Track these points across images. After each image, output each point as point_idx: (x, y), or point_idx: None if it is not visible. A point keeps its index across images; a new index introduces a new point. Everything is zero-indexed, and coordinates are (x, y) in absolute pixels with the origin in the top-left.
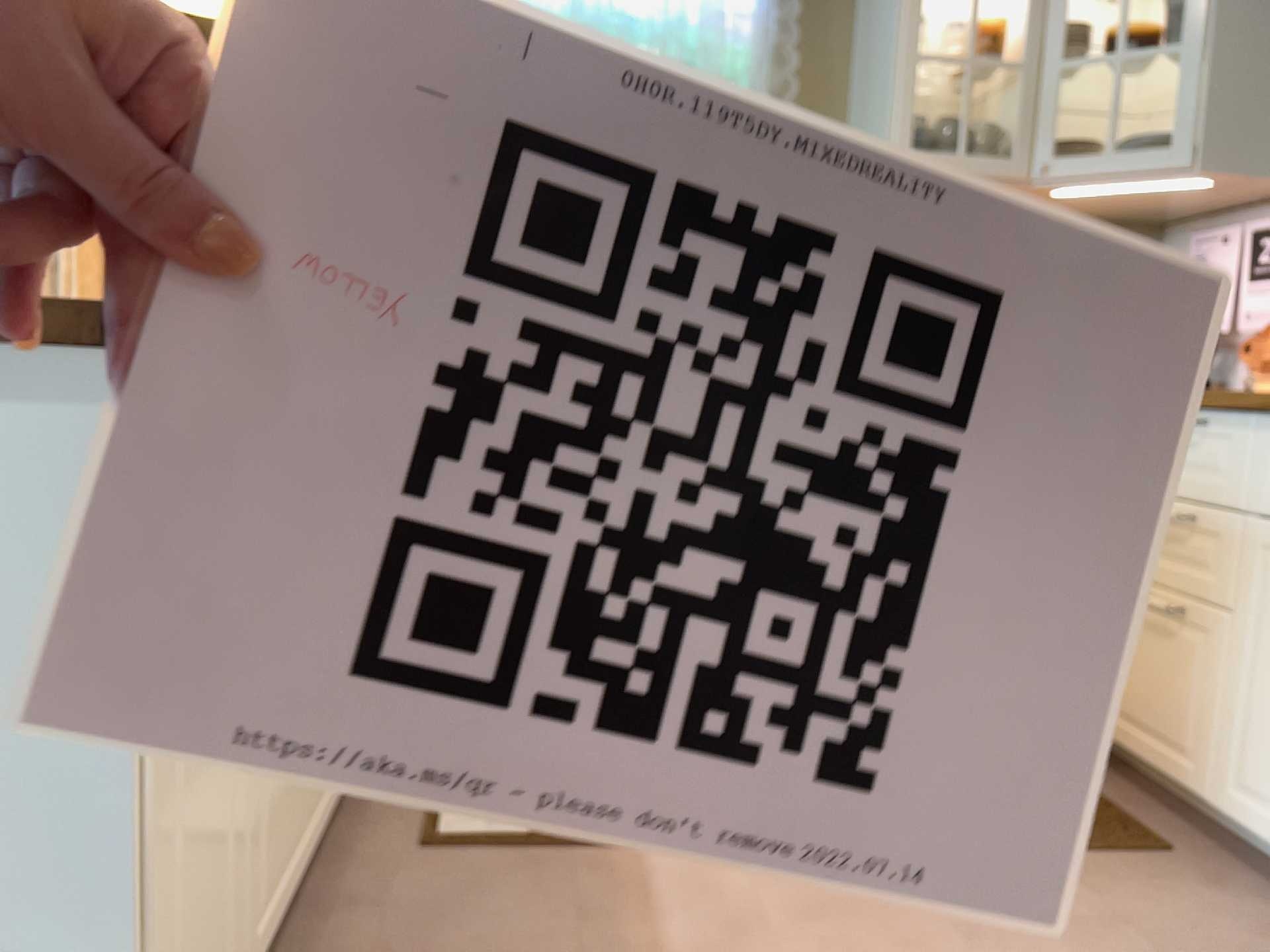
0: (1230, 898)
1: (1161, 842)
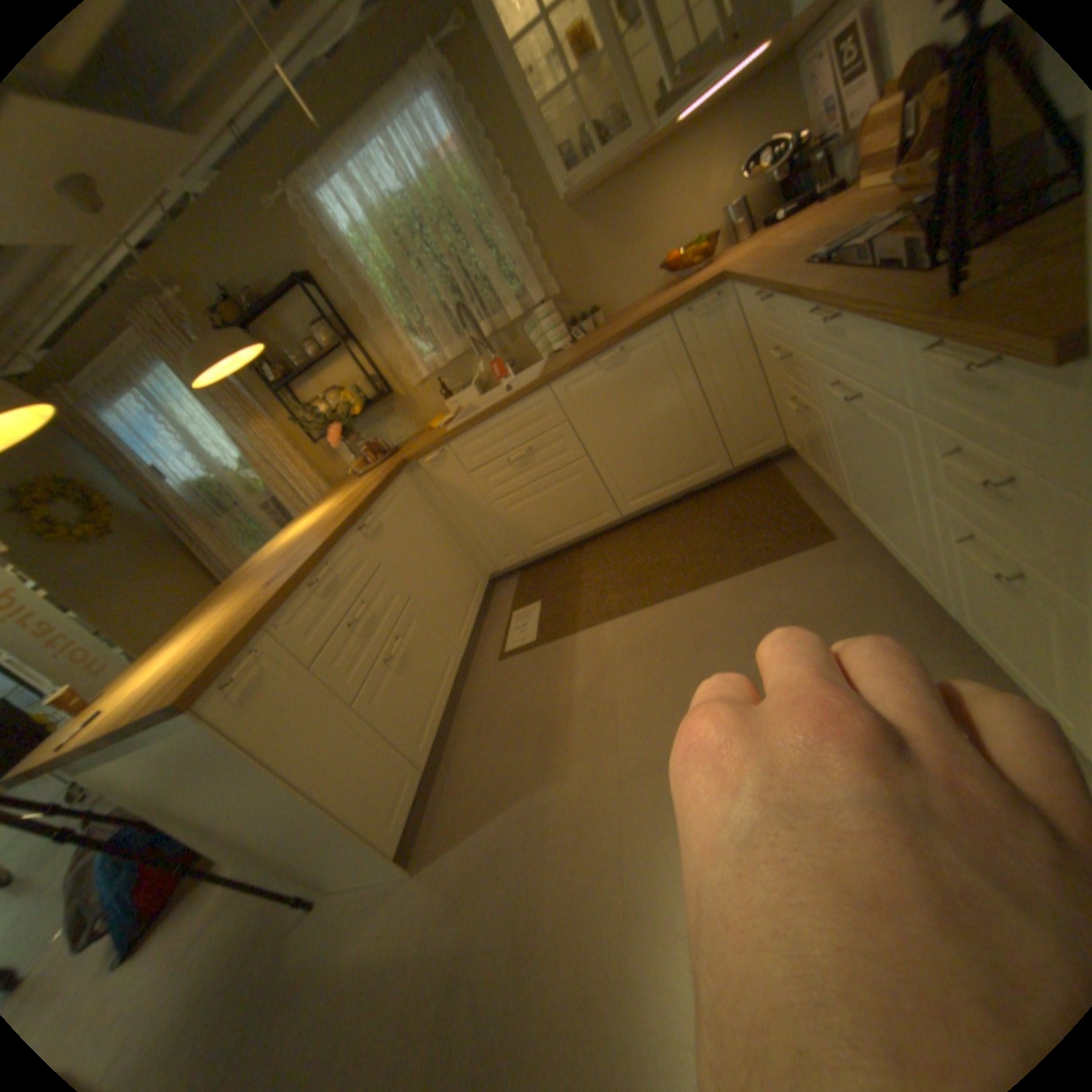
0: (856, 560)
1: (832, 529)
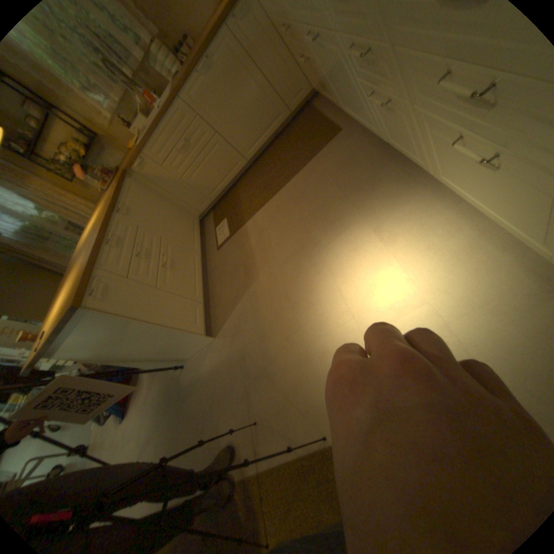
0: (351, 135)
1: (340, 125)
